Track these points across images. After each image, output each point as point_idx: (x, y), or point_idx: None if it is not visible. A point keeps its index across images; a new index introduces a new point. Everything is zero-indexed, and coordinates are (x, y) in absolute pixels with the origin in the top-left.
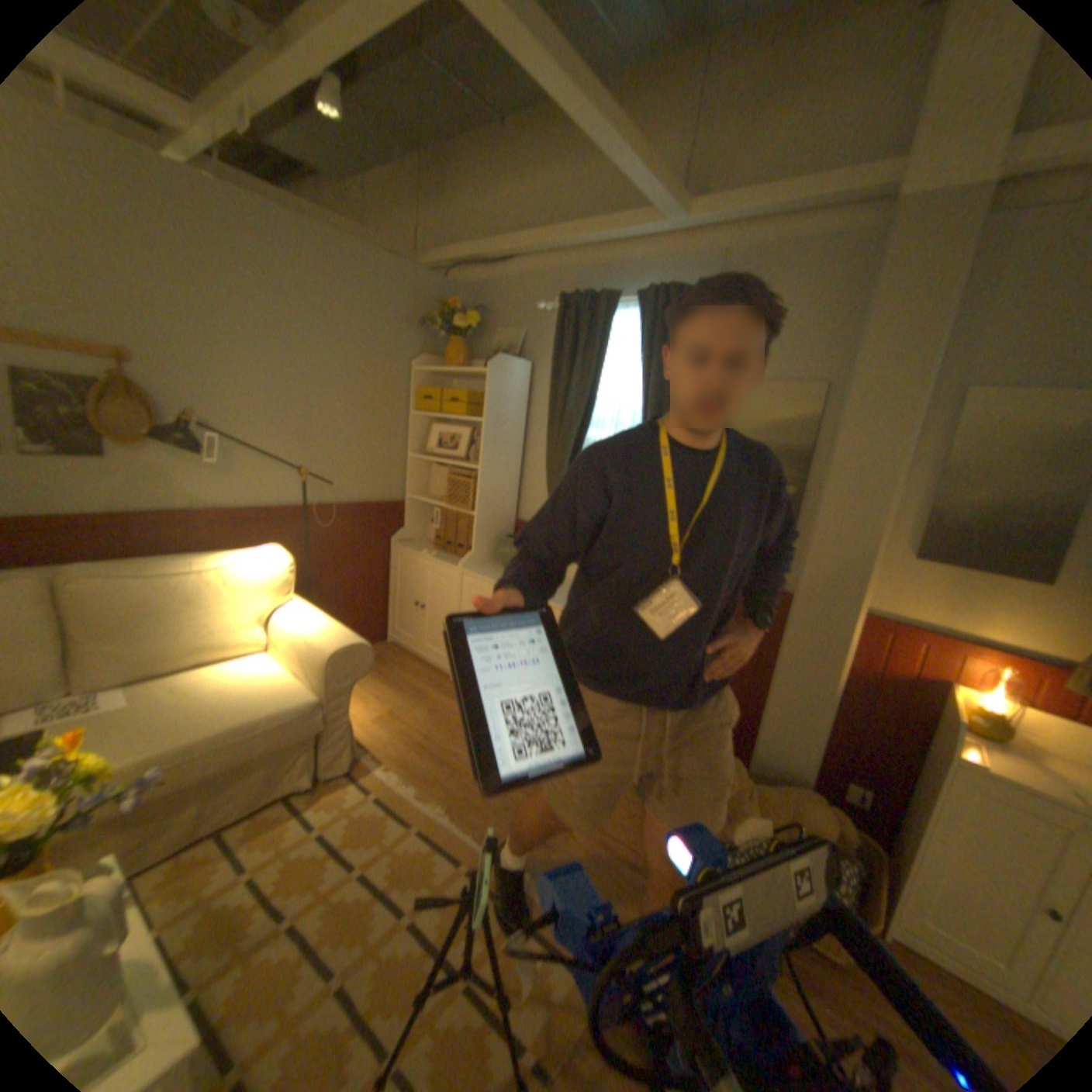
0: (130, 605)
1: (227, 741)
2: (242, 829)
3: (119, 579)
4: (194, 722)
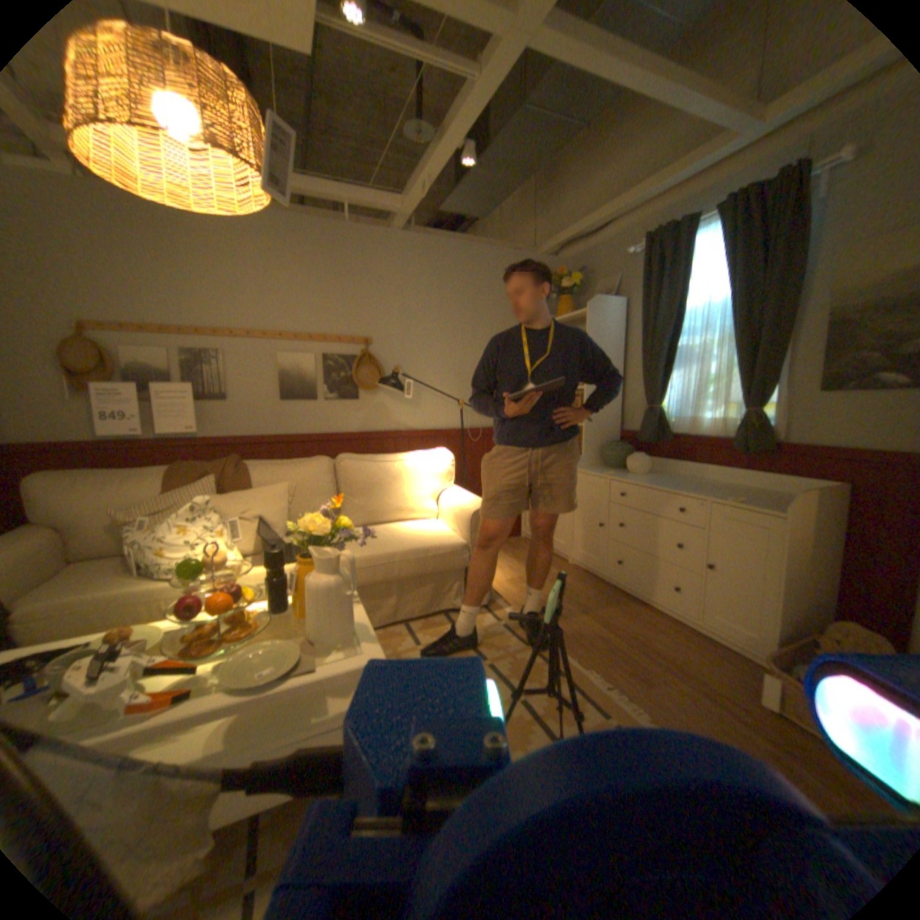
0: (366, 475)
1: (411, 555)
2: (419, 623)
3: (362, 461)
4: (394, 542)
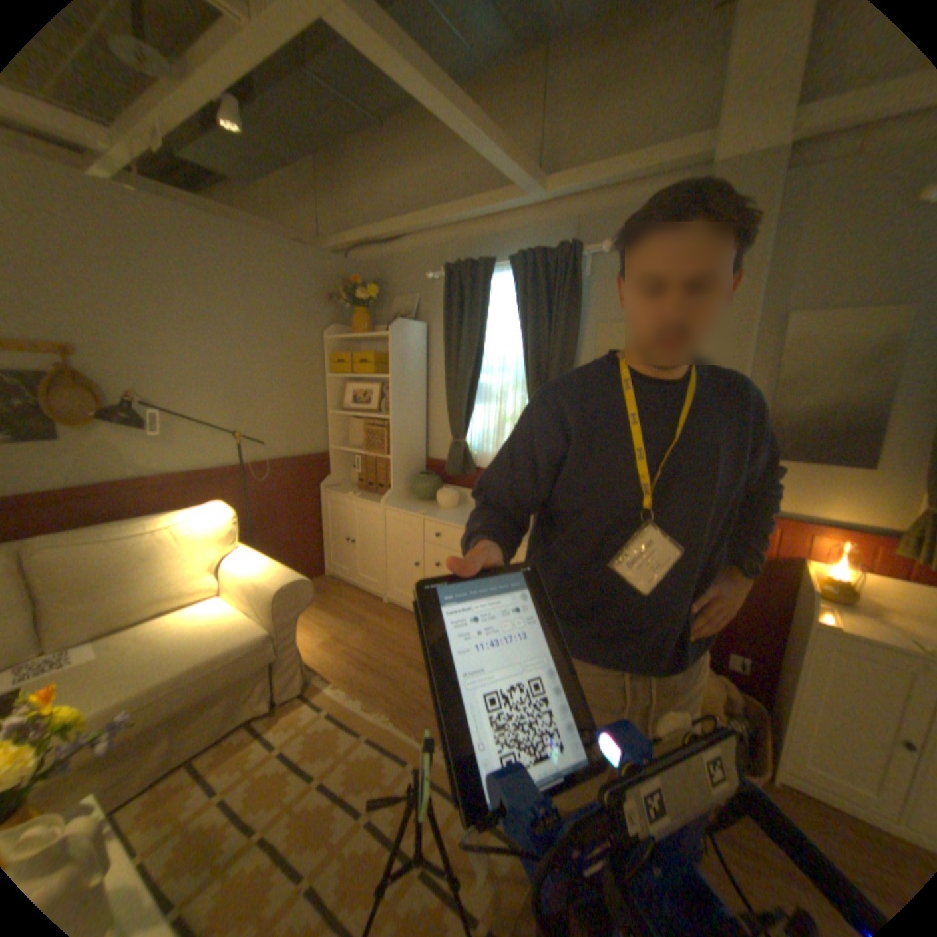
0: (90, 569)
1: (188, 680)
2: (209, 757)
3: (78, 547)
4: (157, 667)
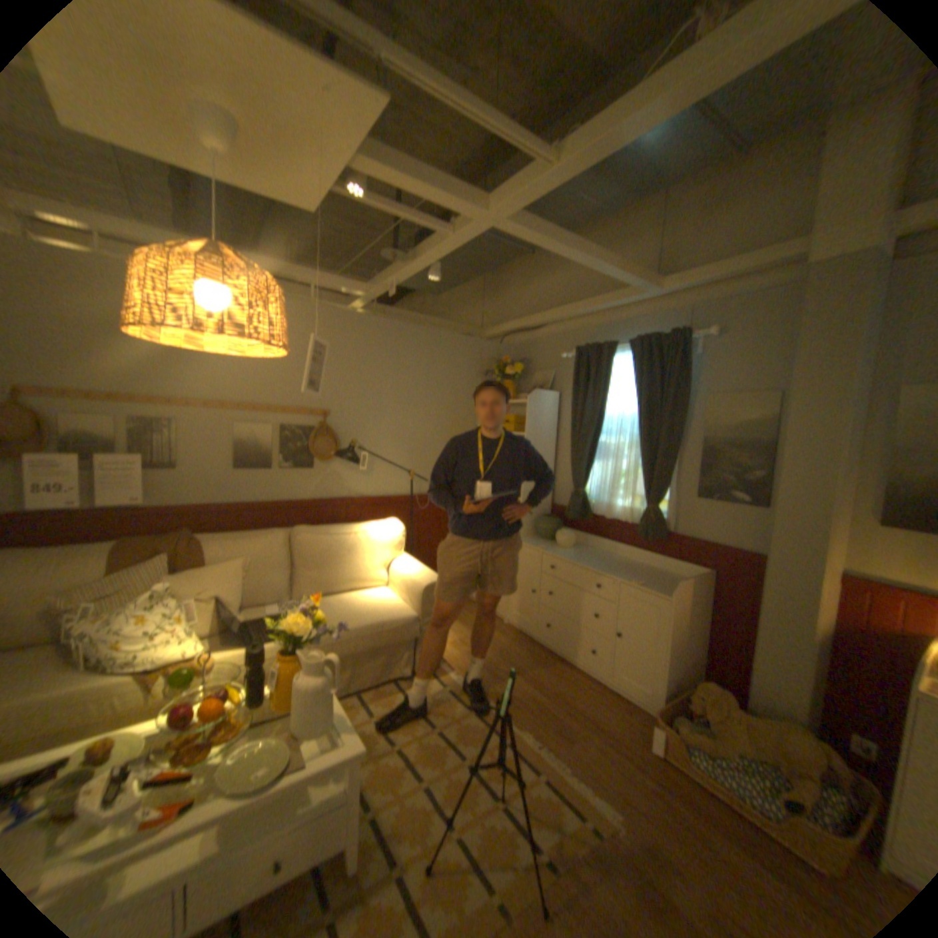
0: (322, 549)
1: (367, 631)
2: (371, 694)
3: (317, 535)
4: (351, 618)
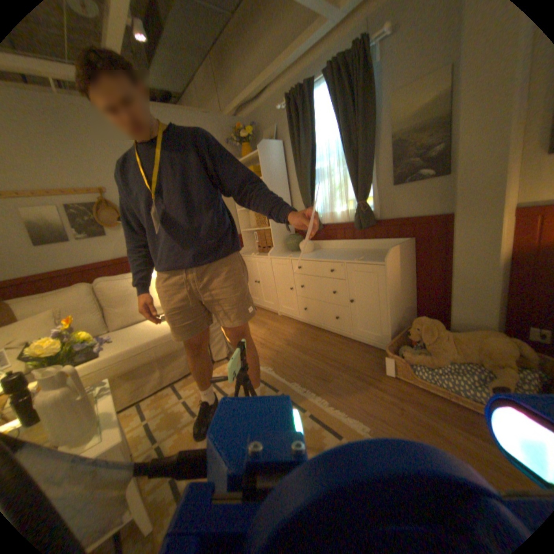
0: (120, 290)
1: (162, 340)
2: (181, 382)
3: (114, 280)
4: (149, 333)
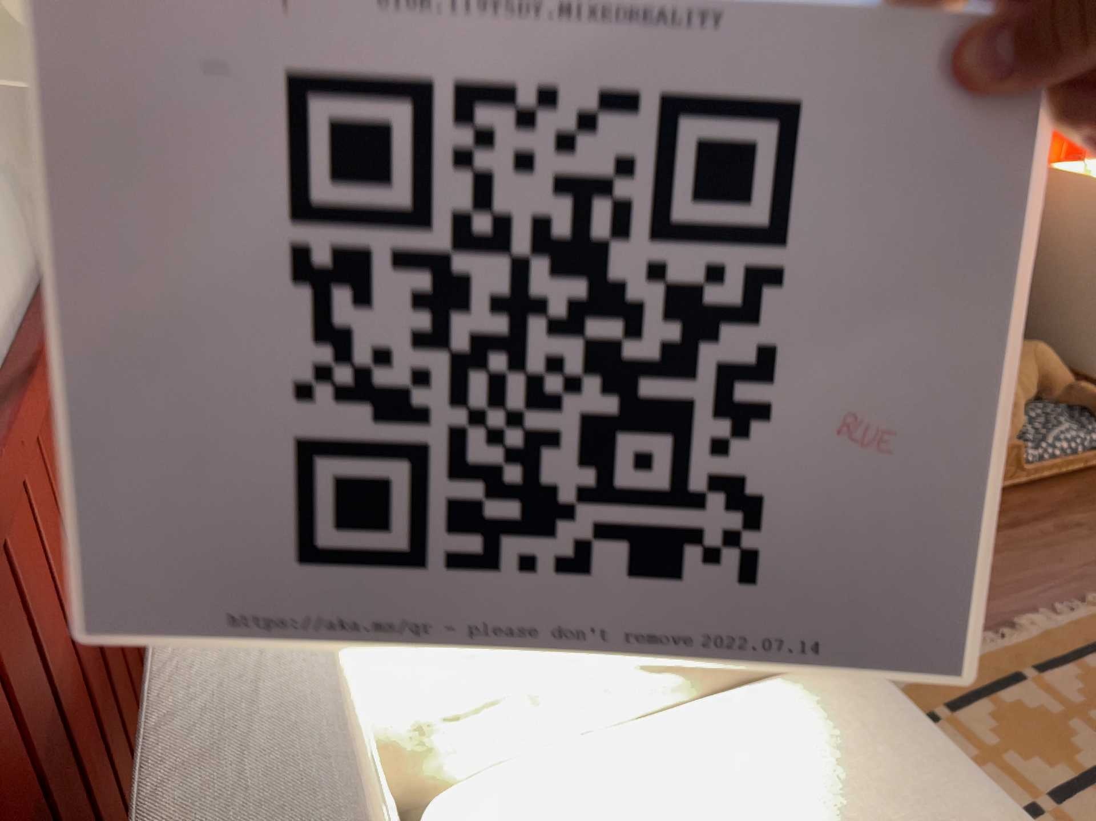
0: None
1: None
2: None
3: None
4: None
